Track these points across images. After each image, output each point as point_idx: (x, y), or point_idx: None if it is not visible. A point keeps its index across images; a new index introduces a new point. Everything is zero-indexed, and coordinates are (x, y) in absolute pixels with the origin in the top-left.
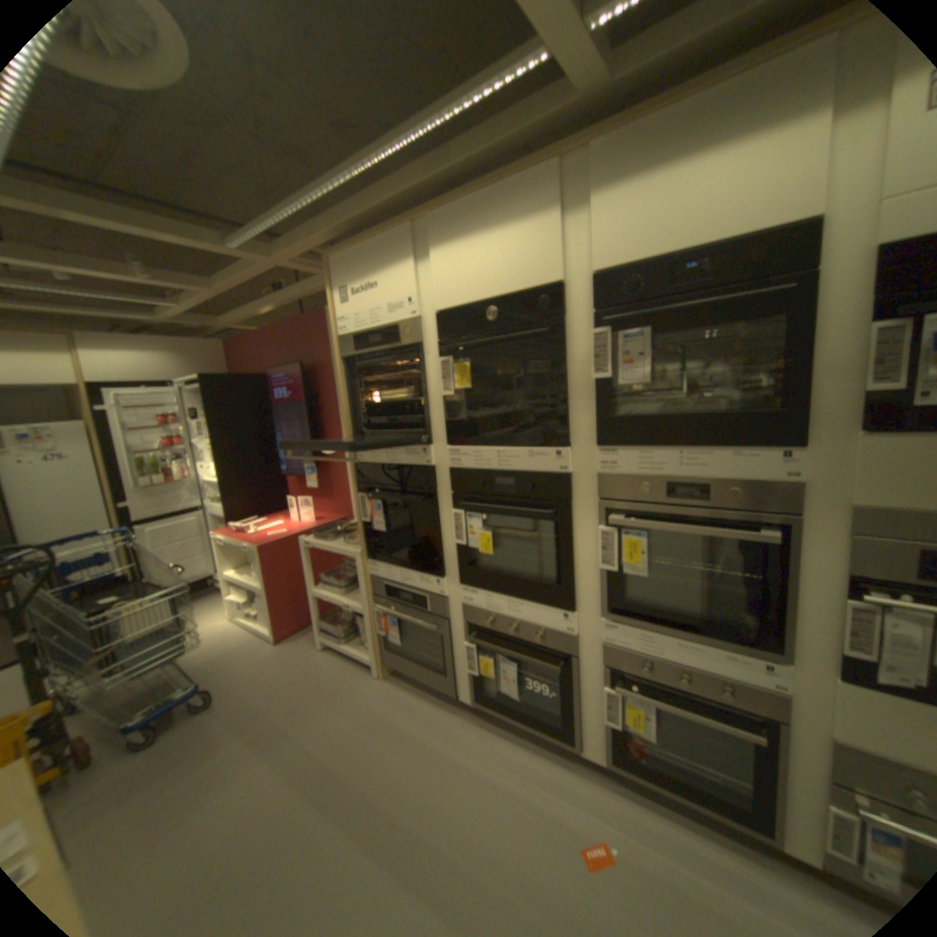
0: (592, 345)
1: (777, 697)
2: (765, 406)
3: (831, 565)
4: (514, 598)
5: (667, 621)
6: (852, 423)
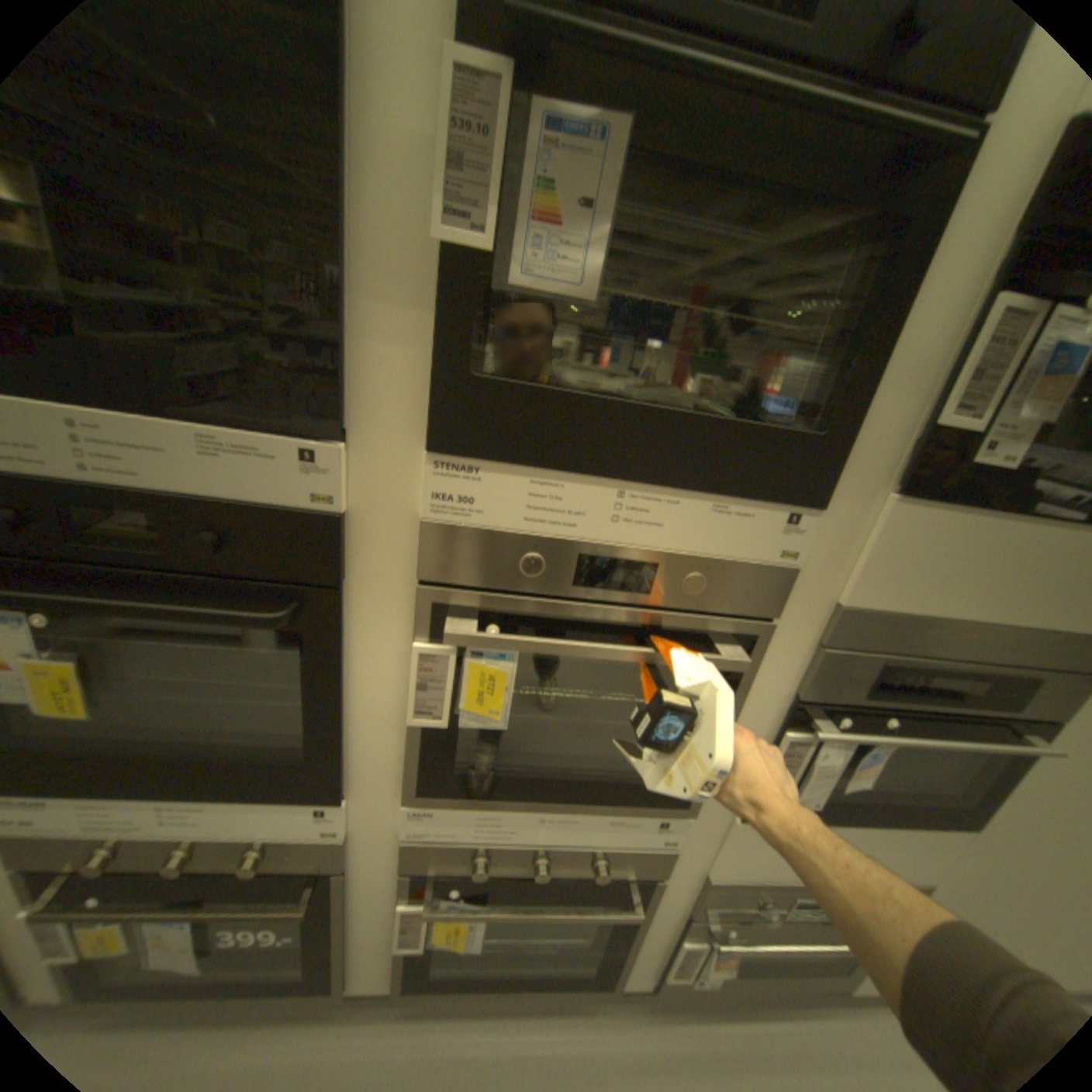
0: (447, 107)
1: (662, 857)
2: (783, 418)
3: (780, 685)
4: (175, 798)
5: (528, 791)
6: (893, 476)
